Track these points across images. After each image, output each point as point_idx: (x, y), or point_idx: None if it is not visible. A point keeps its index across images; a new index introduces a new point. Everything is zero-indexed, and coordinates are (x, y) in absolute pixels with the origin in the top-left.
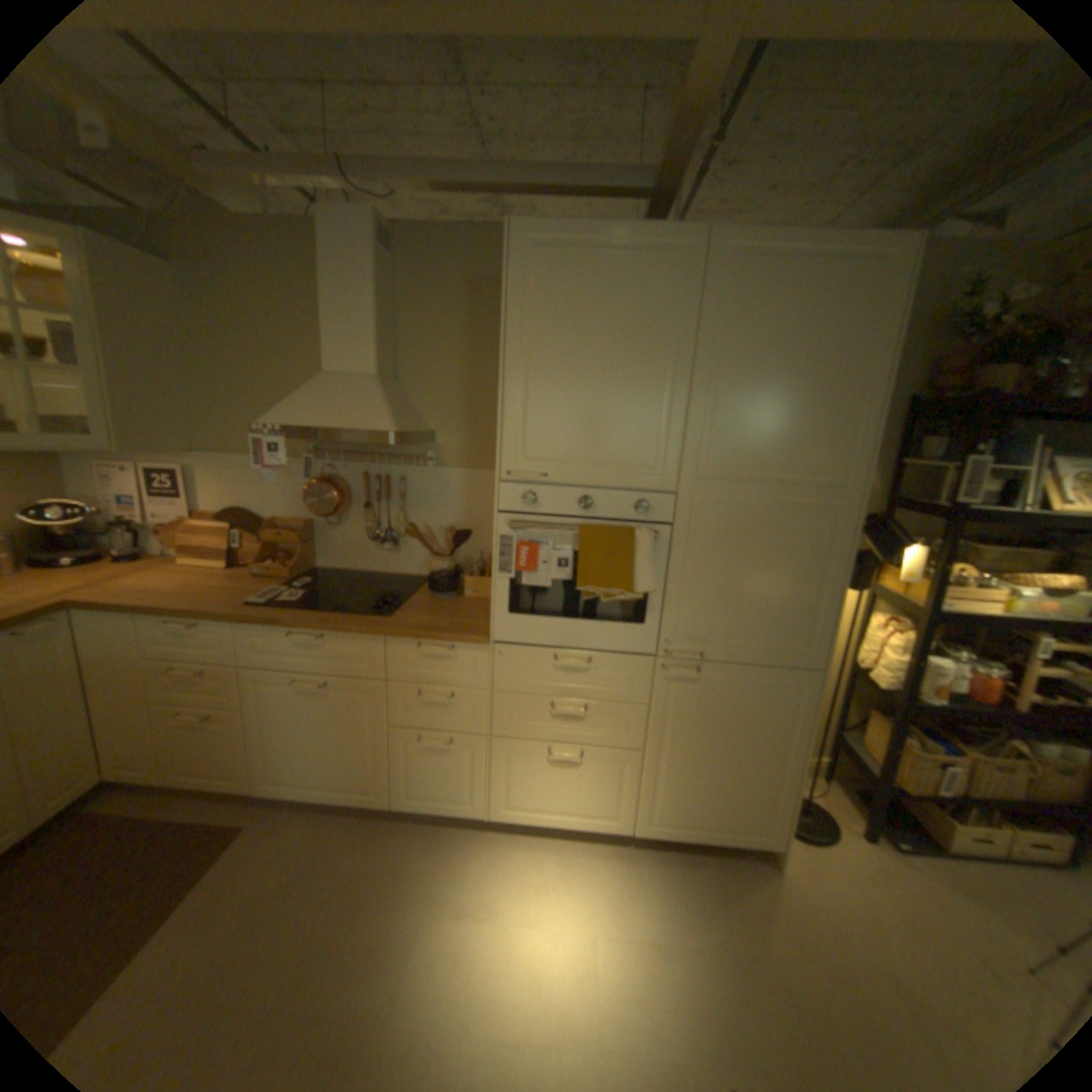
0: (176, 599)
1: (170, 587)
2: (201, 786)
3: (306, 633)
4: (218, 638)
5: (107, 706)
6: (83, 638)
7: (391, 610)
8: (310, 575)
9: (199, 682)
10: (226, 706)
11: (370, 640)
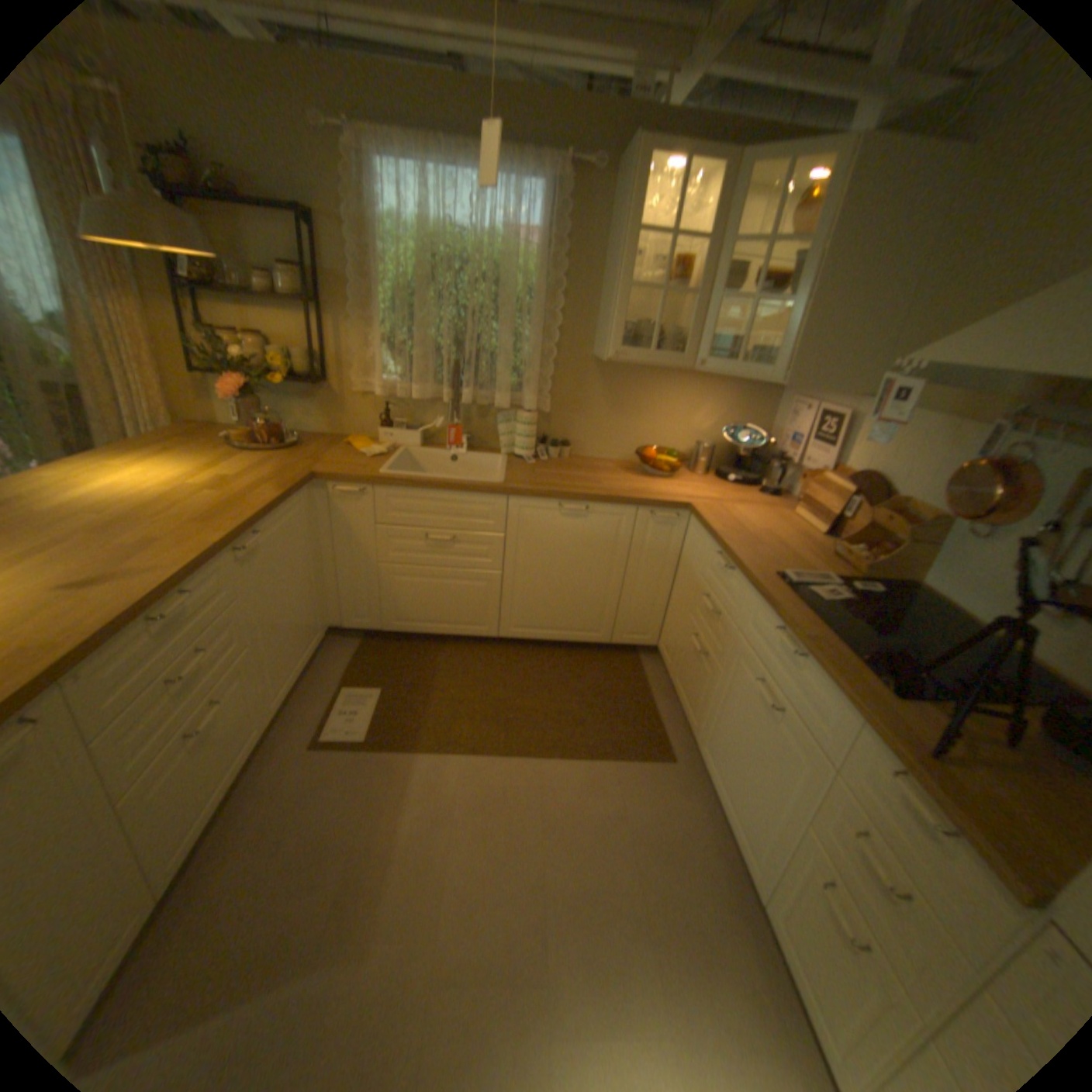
0: (744, 537)
1: (758, 526)
2: (683, 702)
3: (796, 640)
4: (740, 590)
5: (677, 595)
6: (687, 536)
7: (936, 696)
8: (901, 586)
9: (715, 619)
10: (718, 655)
11: (848, 705)
